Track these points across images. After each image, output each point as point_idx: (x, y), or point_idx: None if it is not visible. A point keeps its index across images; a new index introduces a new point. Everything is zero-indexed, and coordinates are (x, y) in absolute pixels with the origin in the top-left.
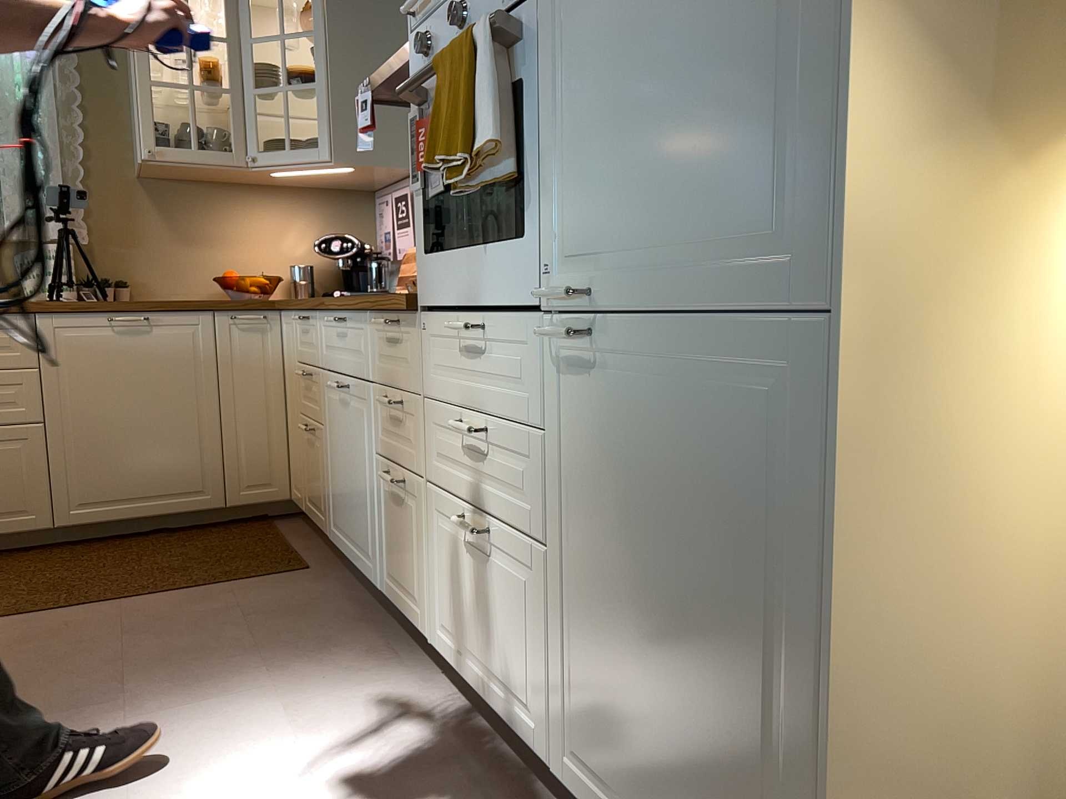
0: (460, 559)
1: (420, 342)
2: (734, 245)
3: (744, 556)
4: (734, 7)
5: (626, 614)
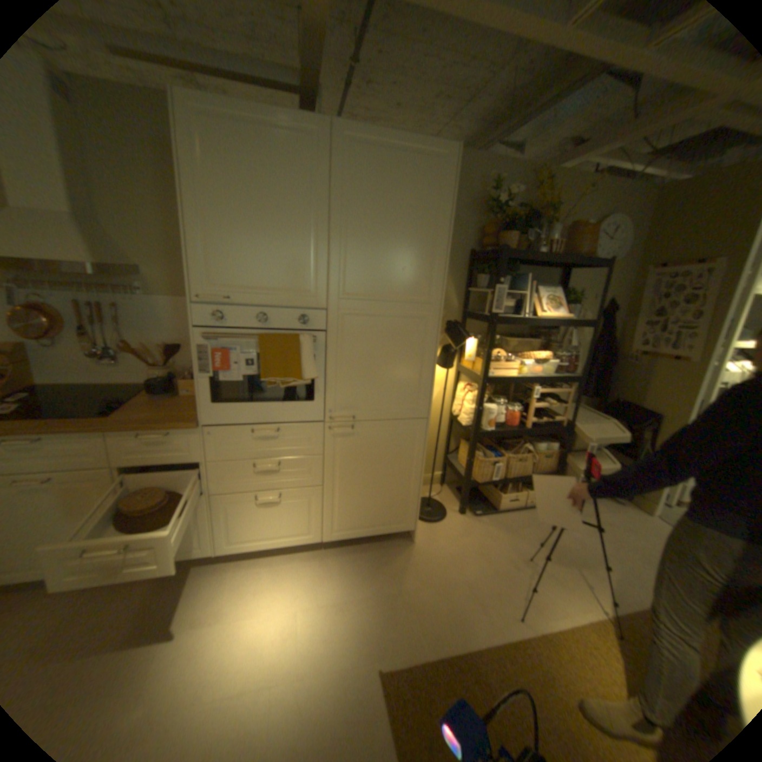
0: (248, 512)
1: (199, 440)
2: (400, 406)
3: (399, 461)
4: (404, 364)
5: (360, 486)
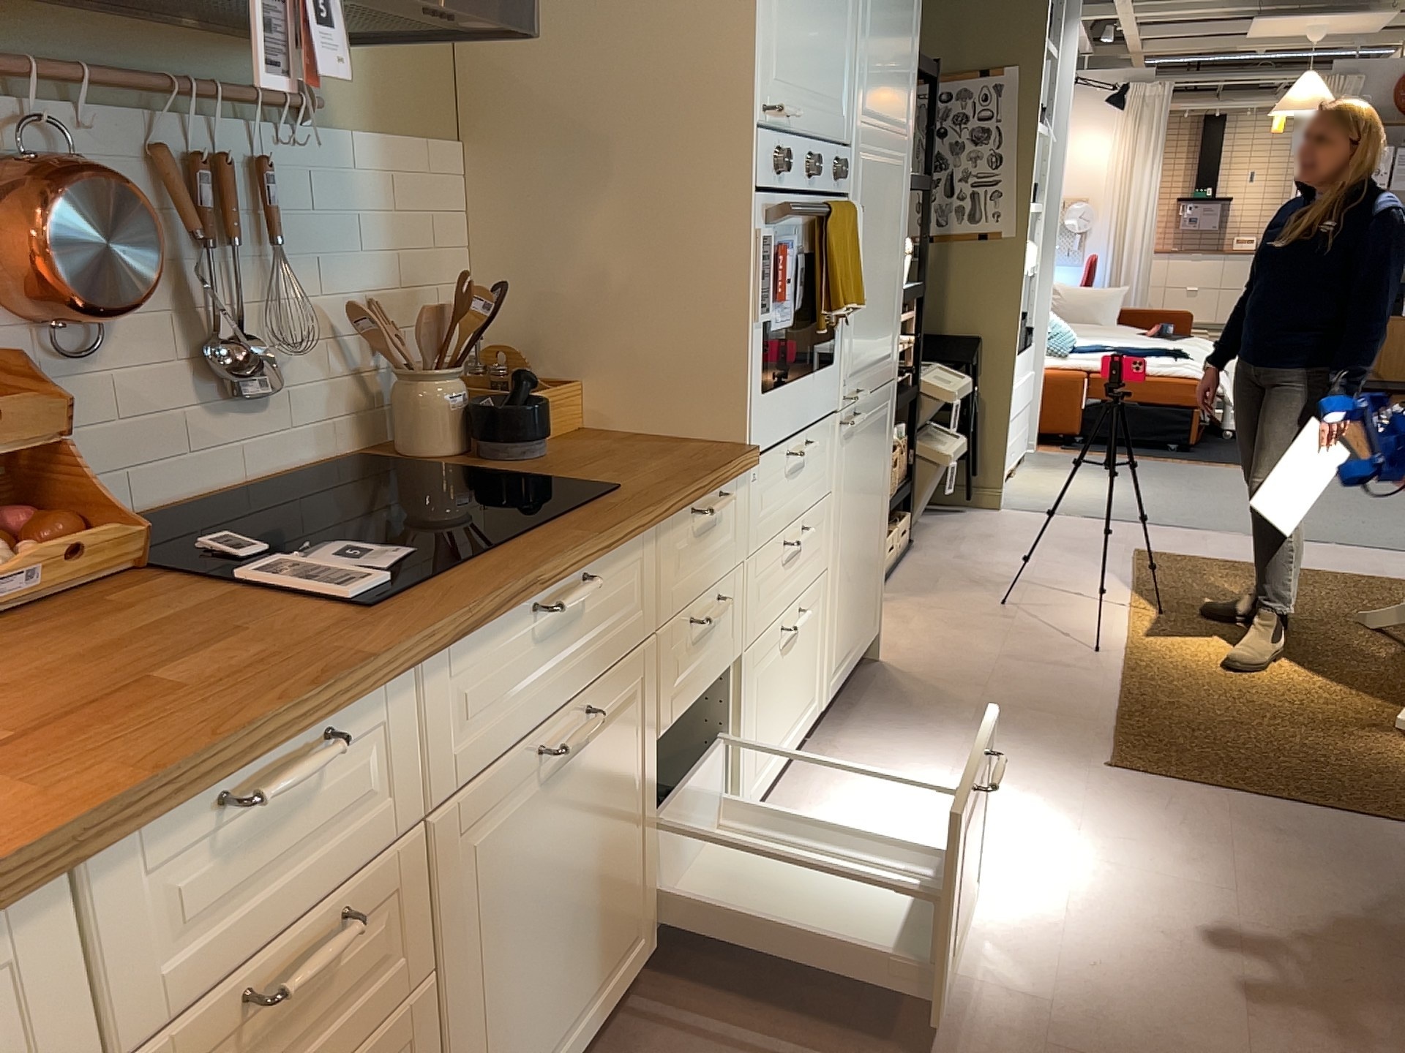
0: (773, 672)
1: (744, 499)
2: (882, 359)
3: (877, 479)
4: (888, 266)
5: (852, 551)
